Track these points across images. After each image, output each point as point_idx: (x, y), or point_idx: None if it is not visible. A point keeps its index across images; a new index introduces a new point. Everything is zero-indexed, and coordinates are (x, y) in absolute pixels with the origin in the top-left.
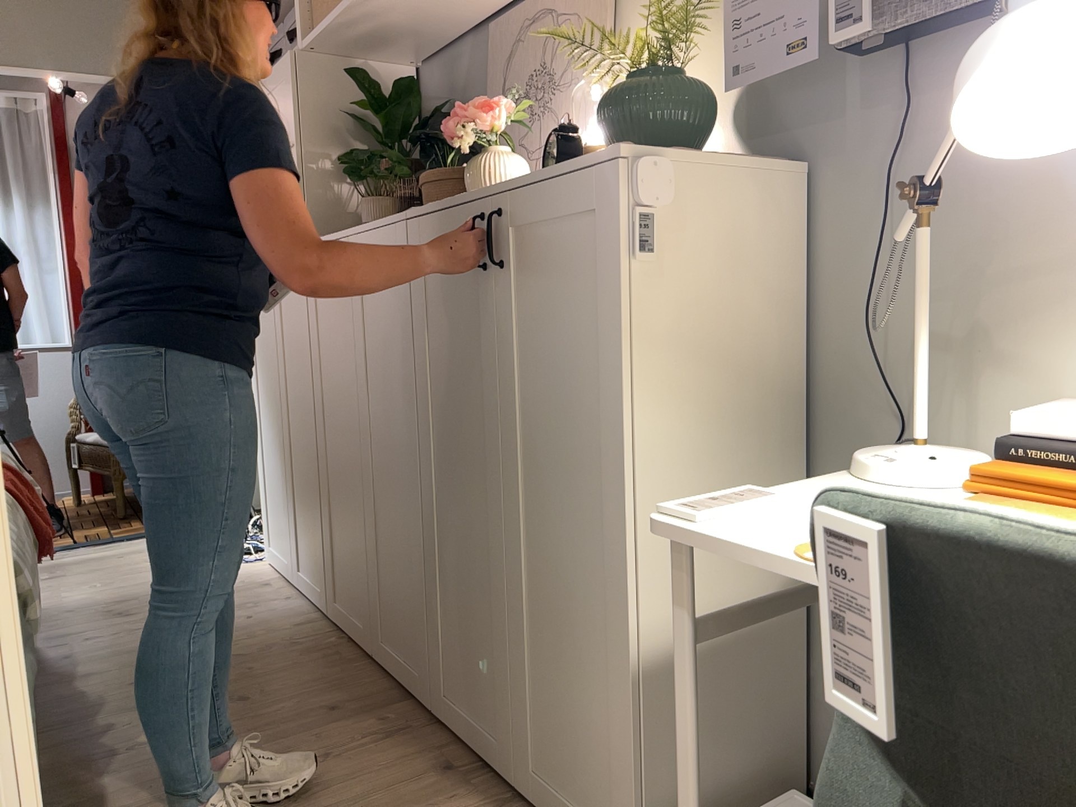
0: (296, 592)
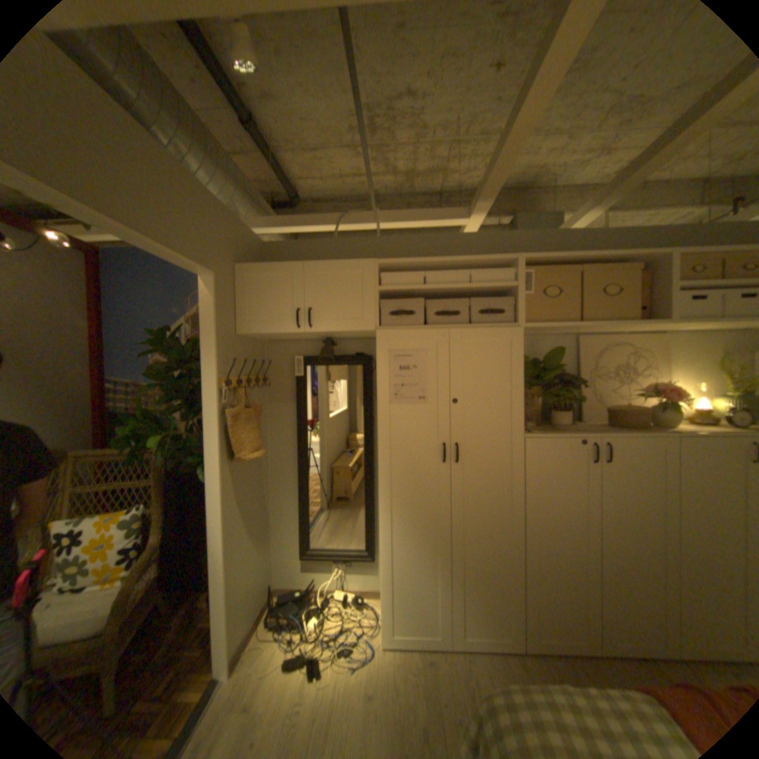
0: (463, 656)
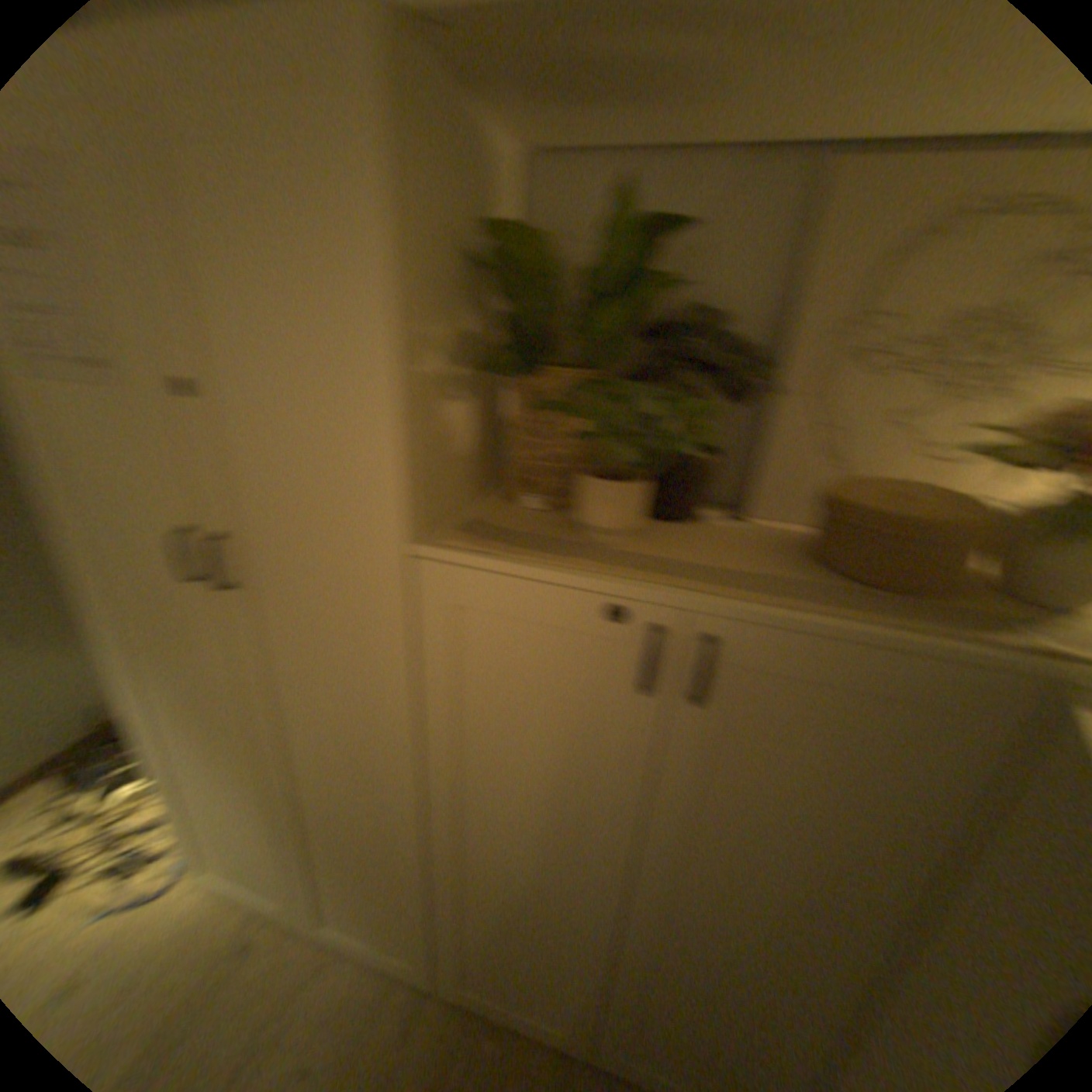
0: (313, 949)
